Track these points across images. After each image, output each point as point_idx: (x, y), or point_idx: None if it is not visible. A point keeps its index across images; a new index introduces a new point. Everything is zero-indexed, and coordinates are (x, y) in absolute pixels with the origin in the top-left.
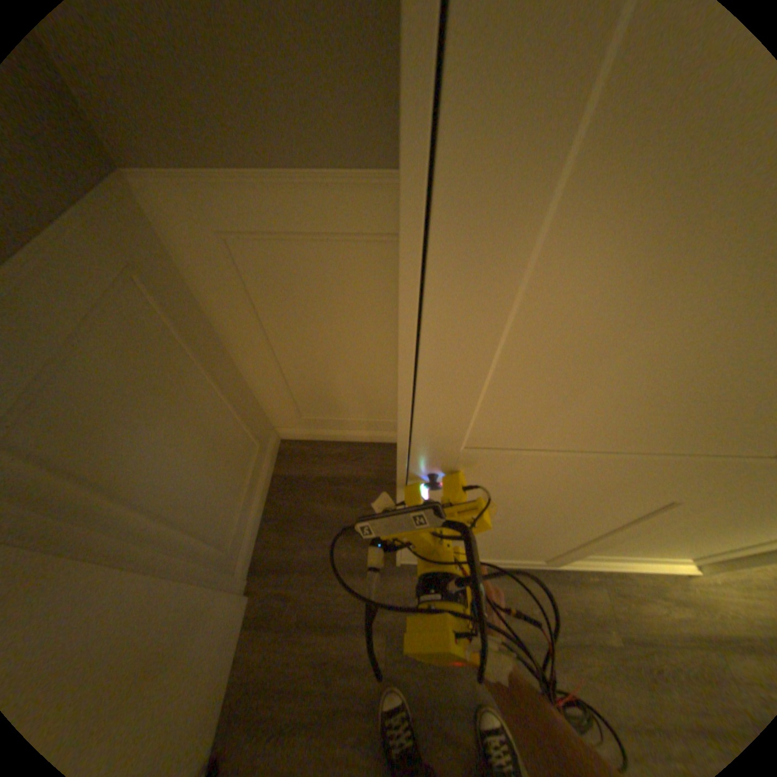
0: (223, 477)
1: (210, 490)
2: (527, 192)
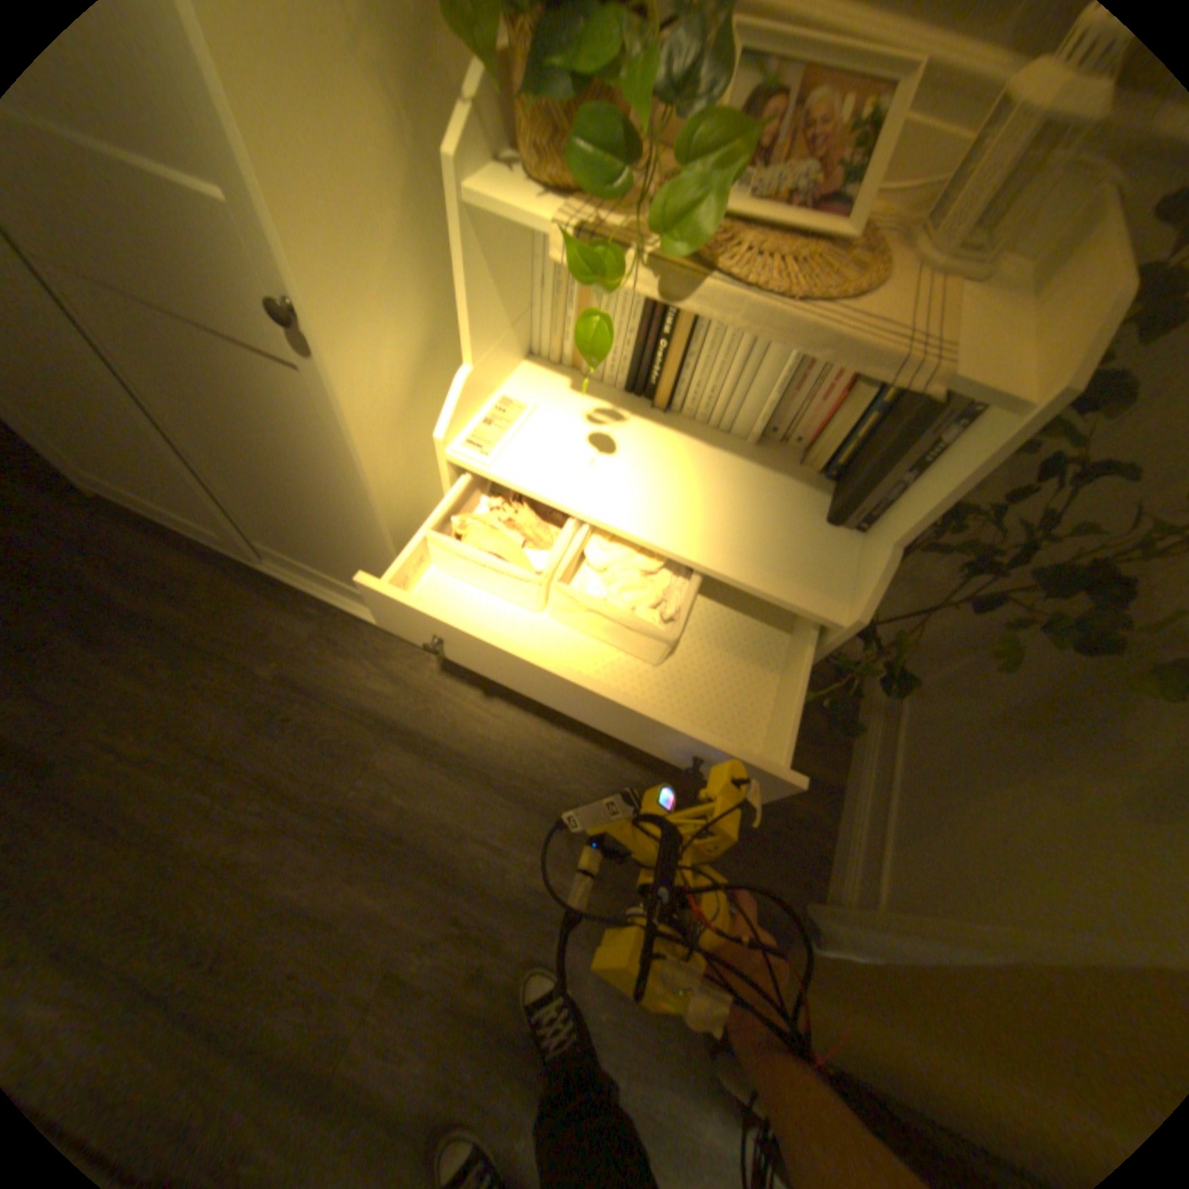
0: None
1: None
2: None
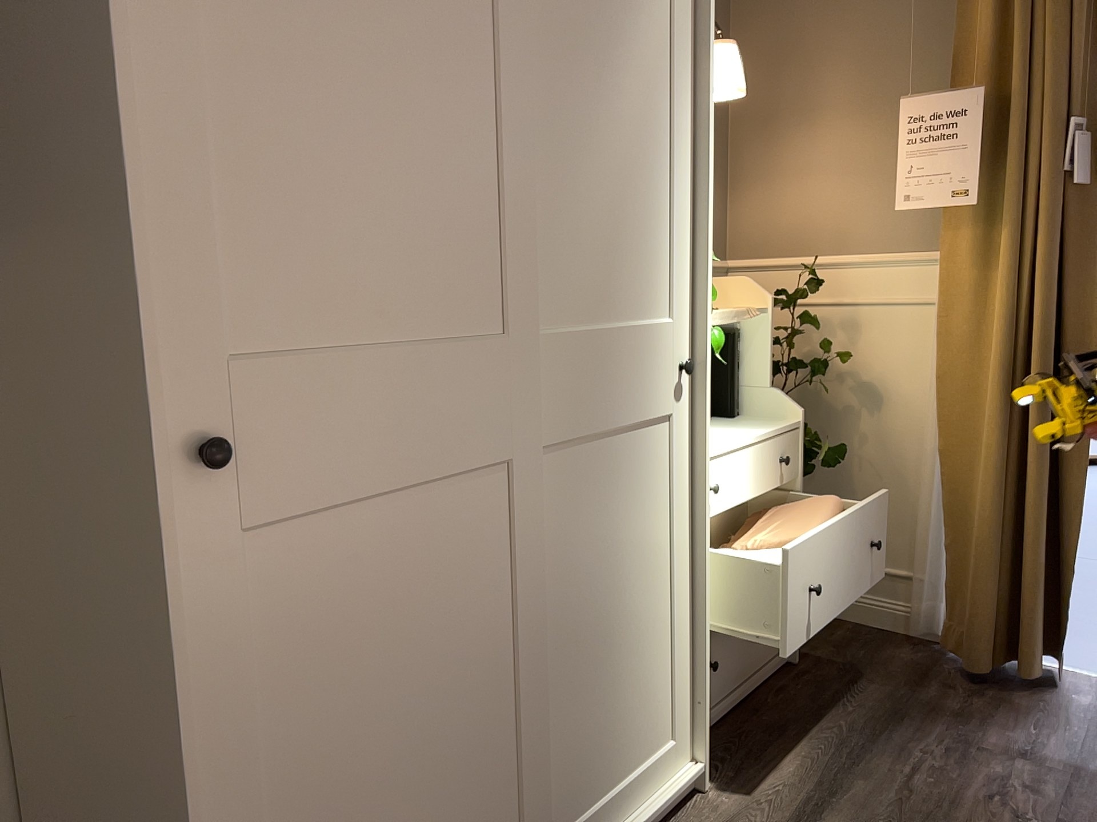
0: None
1: None
2: (186, 1)
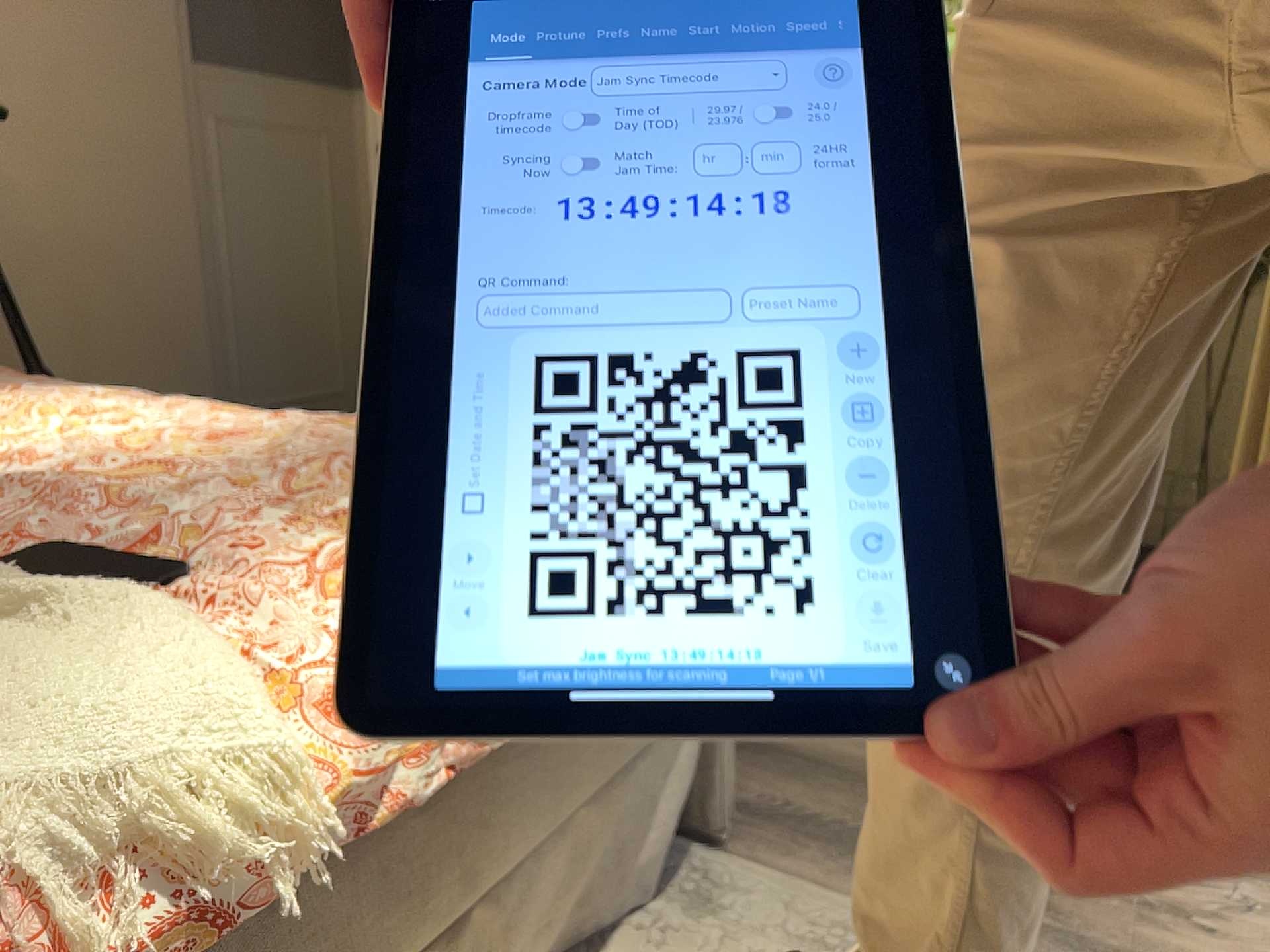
0: (292, 344)
1: (275, 331)
2: None
